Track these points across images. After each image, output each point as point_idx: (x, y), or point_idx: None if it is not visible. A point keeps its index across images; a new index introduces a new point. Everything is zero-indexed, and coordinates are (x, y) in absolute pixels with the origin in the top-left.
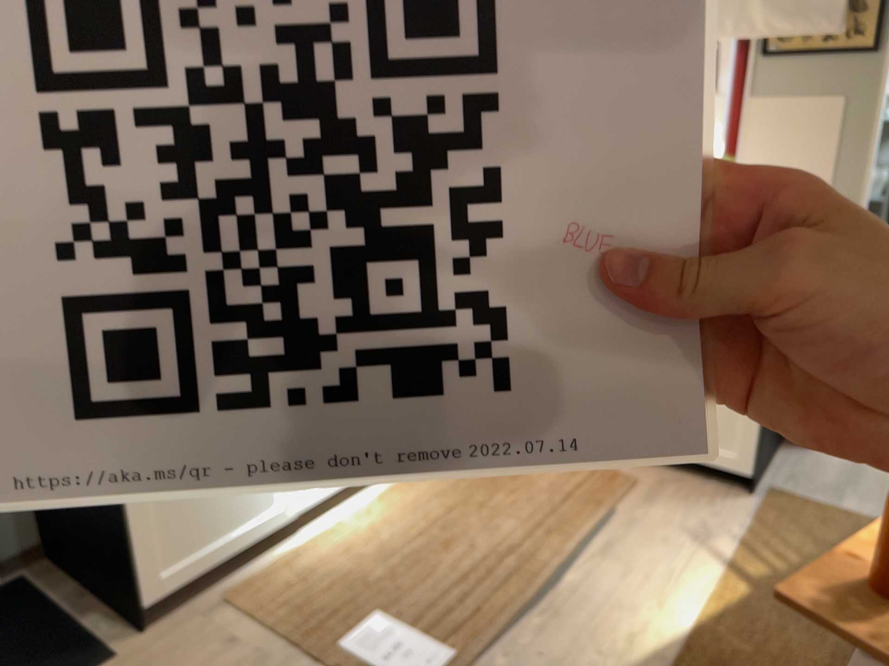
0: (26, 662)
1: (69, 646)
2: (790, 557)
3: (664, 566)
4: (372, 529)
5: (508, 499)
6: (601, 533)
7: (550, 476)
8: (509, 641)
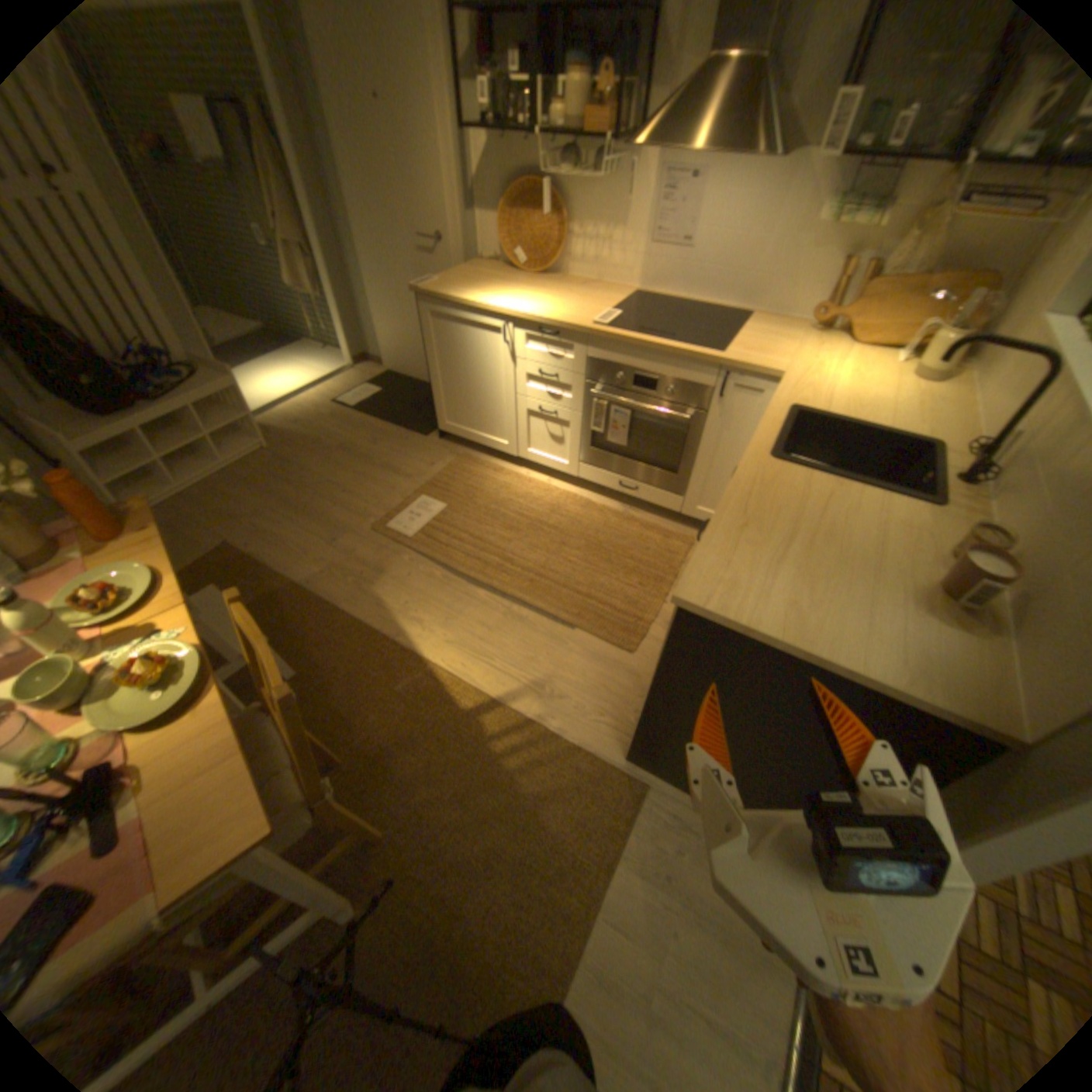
0: (424, 418)
1: (432, 424)
2: (512, 760)
3: (495, 652)
4: (524, 495)
5: (573, 559)
6: (535, 615)
7: (616, 585)
8: (422, 561)
